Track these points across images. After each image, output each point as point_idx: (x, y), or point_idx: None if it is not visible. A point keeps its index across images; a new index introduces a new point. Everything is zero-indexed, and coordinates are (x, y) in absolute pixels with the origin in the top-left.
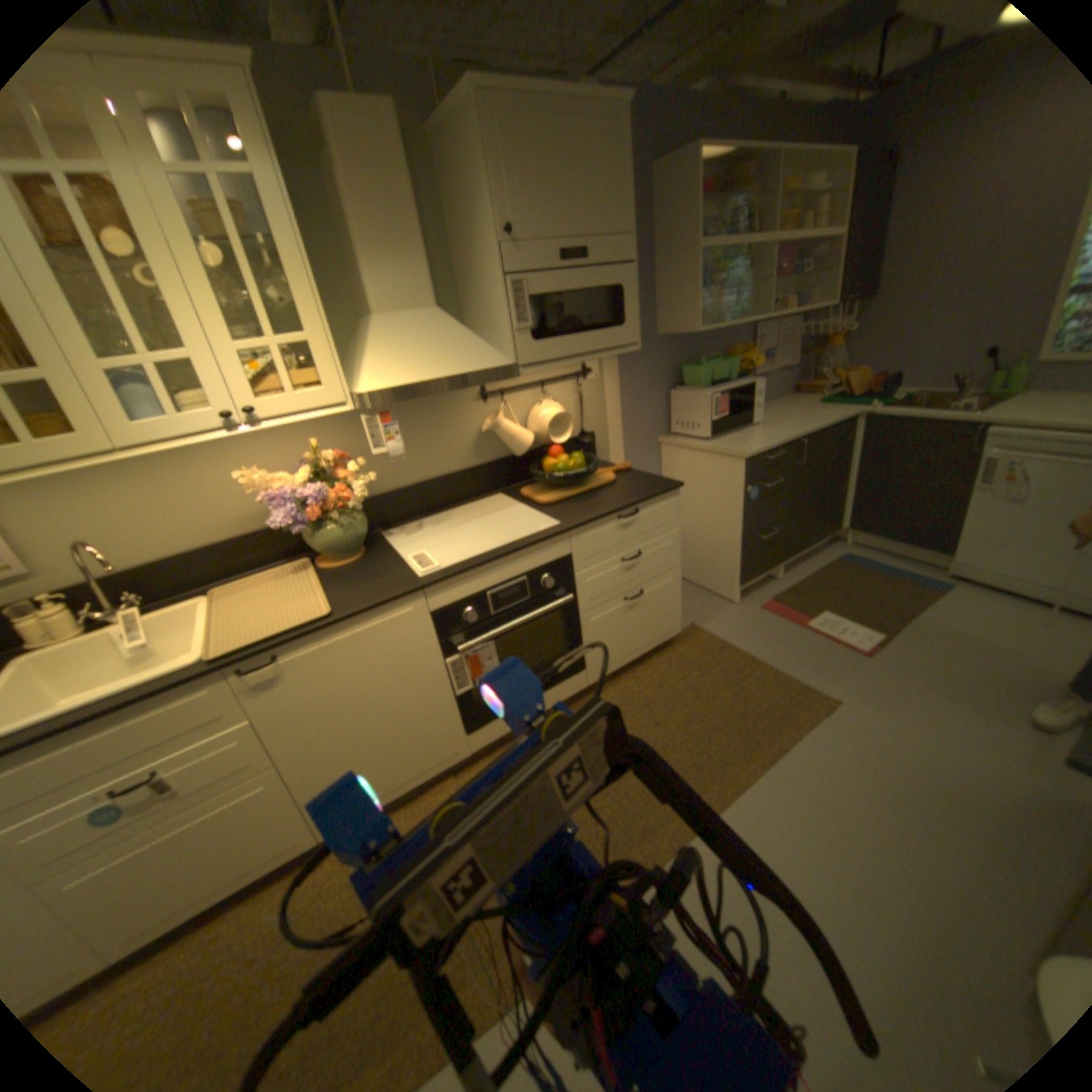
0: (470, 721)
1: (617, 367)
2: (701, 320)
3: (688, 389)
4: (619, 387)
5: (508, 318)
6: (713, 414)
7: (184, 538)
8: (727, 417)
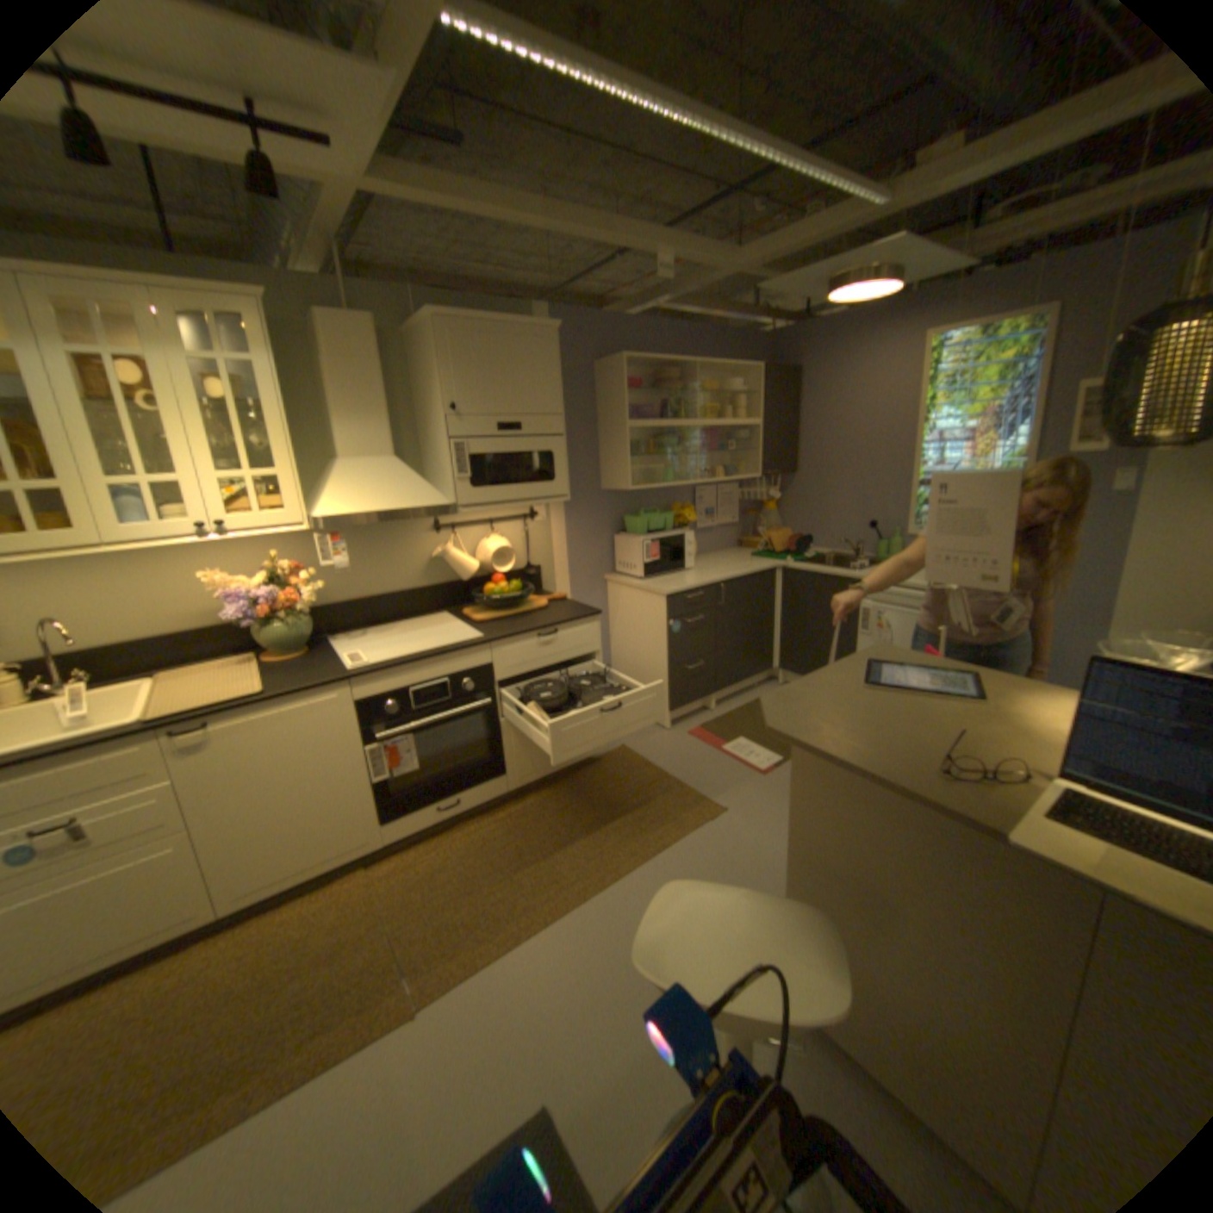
0: (386, 811)
1: (565, 514)
2: (635, 481)
3: (629, 537)
4: (566, 530)
5: (452, 470)
6: (645, 559)
7: (143, 627)
8: (659, 562)
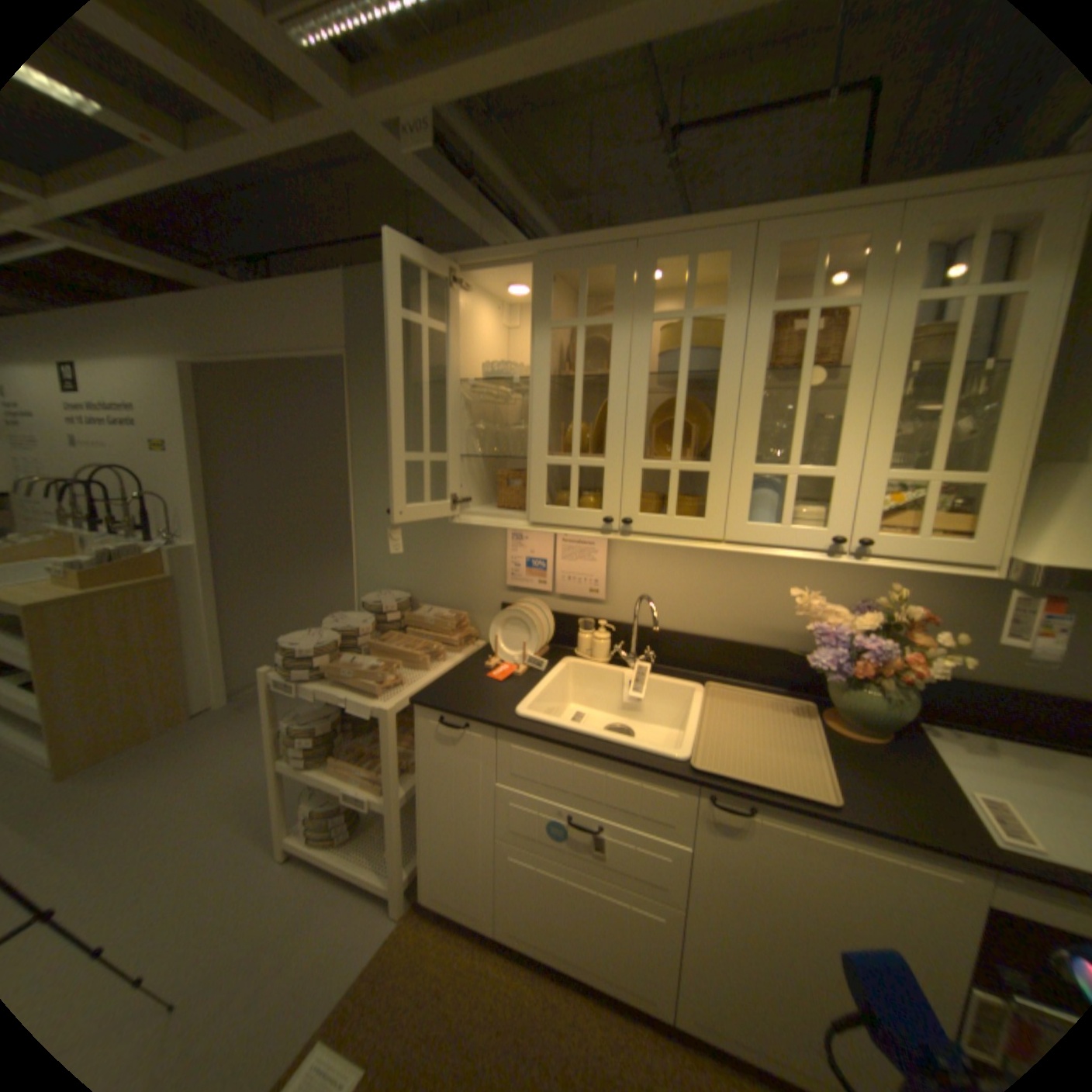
0: None
1: None
2: None
3: None
4: None
5: None
6: None
7: (713, 624)
8: None
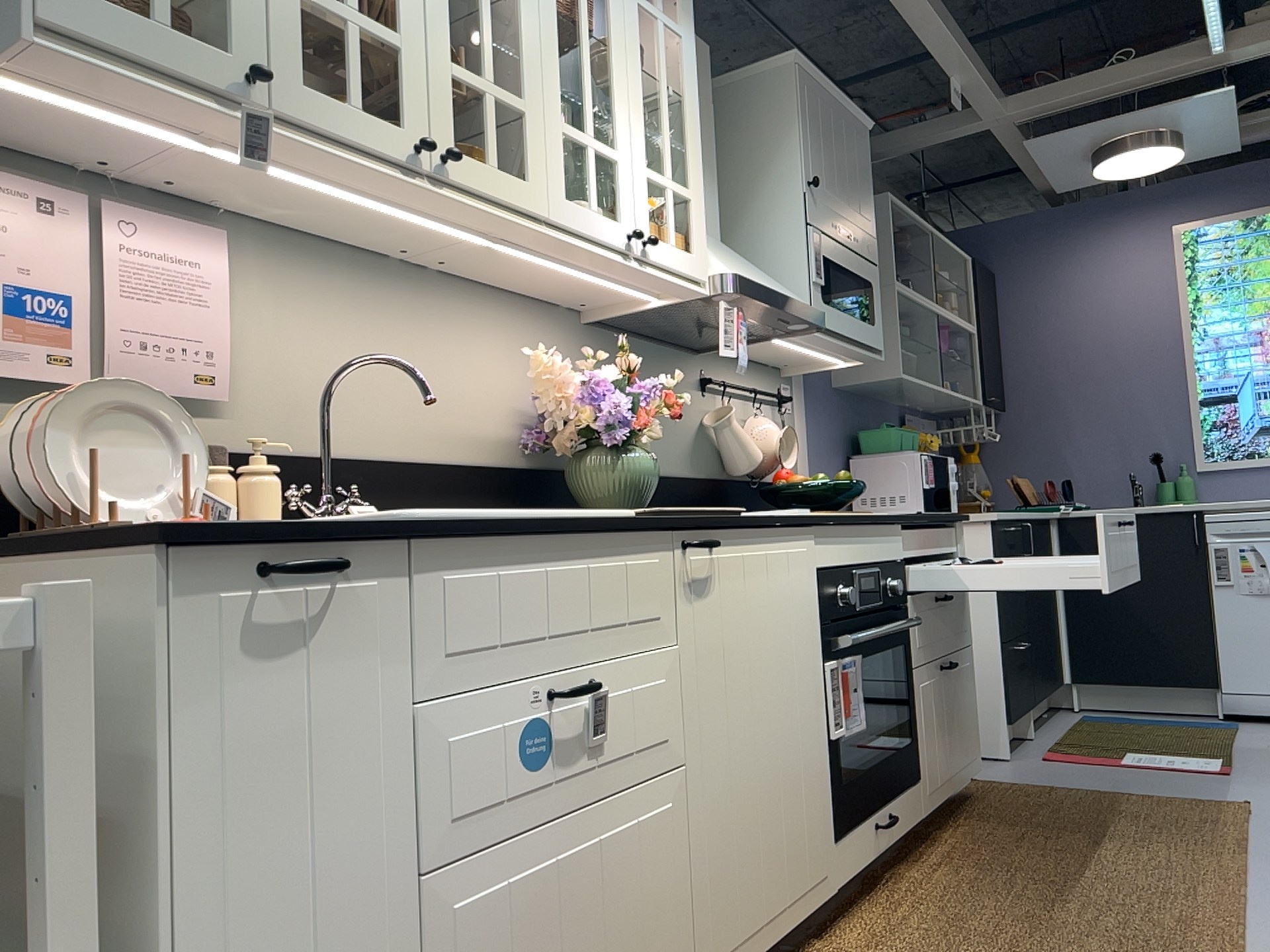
0: (839, 804)
1: (808, 407)
2: (892, 369)
3: (875, 456)
4: (810, 432)
5: (809, 266)
6: (924, 479)
7: (406, 436)
8: (937, 487)
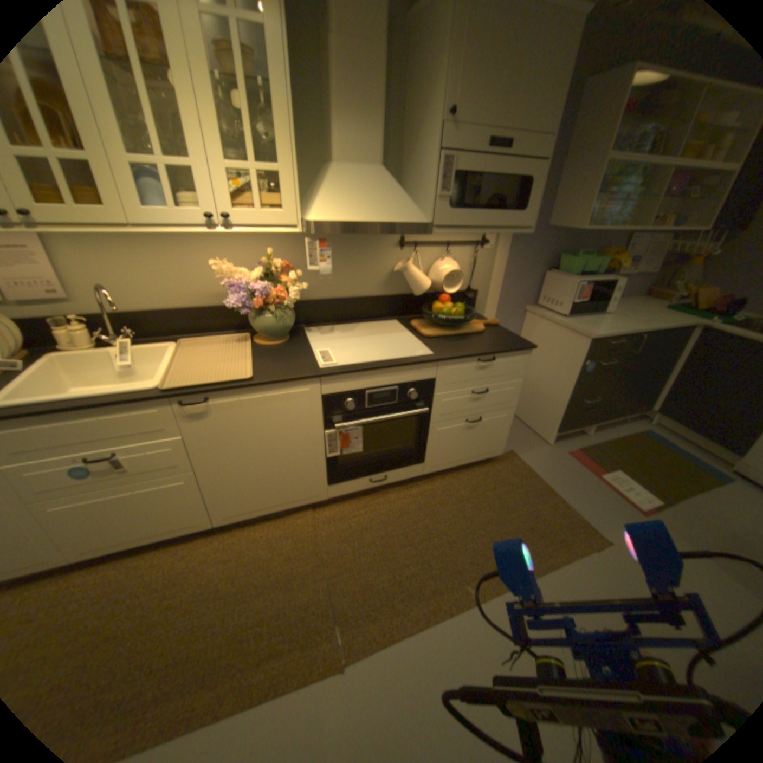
0: (333, 475)
1: (510, 243)
2: (589, 218)
3: (561, 272)
4: (507, 259)
5: (435, 184)
6: (576, 297)
7: (171, 299)
8: (588, 301)
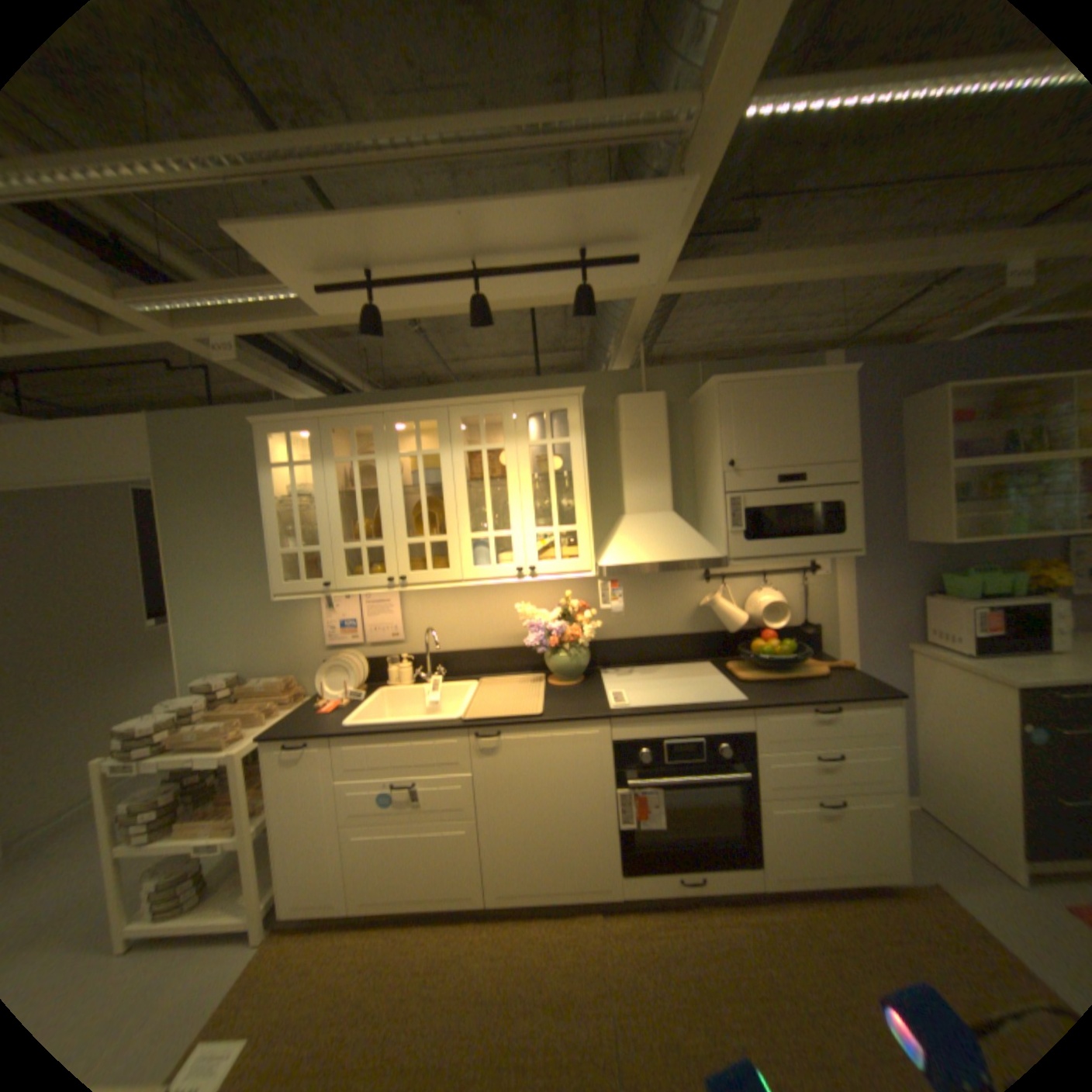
0: (630, 863)
1: (855, 567)
2: (962, 531)
3: (951, 598)
4: (856, 585)
5: (725, 523)
6: (980, 630)
7: (480, 641)
8: (1005, 636)
